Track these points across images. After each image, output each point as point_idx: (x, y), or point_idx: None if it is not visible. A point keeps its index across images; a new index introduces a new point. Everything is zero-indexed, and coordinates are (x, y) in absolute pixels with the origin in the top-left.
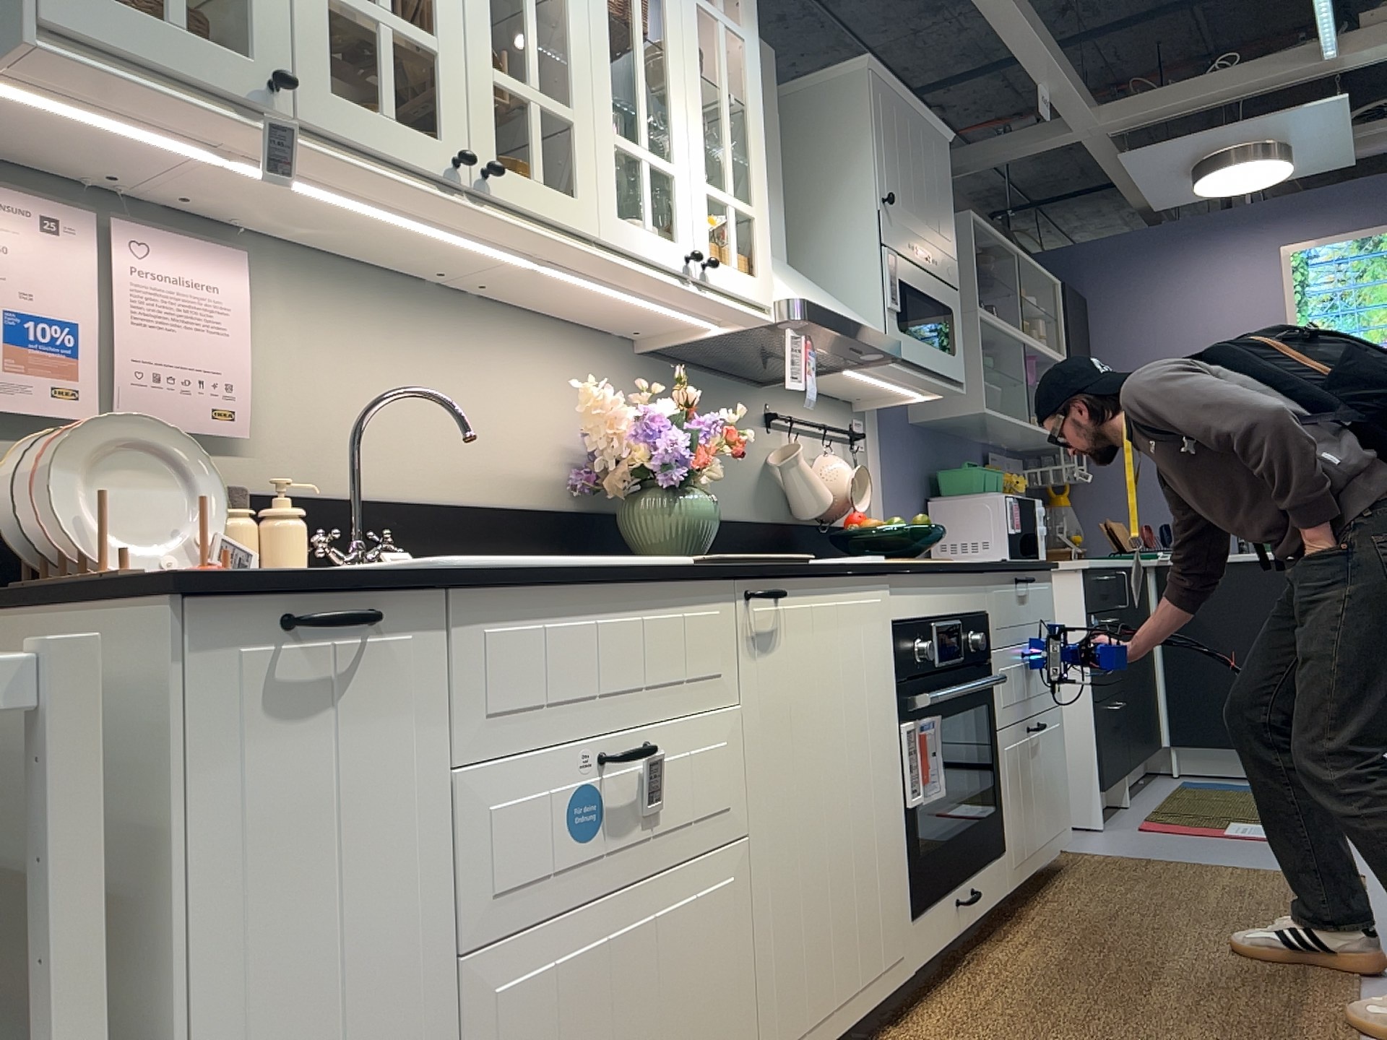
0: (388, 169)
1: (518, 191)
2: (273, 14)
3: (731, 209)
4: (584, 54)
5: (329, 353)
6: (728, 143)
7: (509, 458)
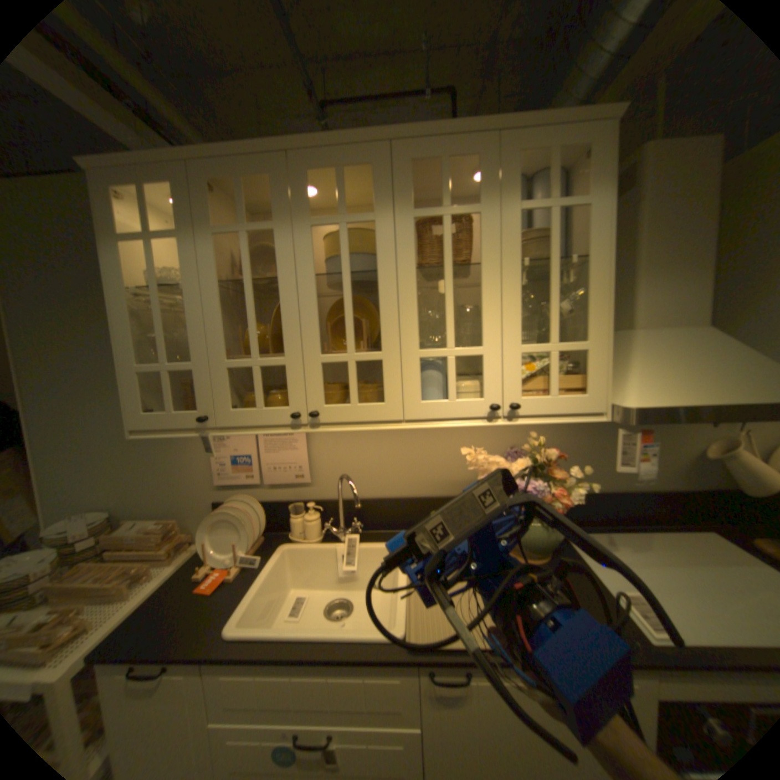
0: (264, 429)
1: (339, 414)
2: (204, 389)
3: (553, 354)
4: (392, 312)
5: (346, 443)
6: (554, 303)
7: (445, 474)
